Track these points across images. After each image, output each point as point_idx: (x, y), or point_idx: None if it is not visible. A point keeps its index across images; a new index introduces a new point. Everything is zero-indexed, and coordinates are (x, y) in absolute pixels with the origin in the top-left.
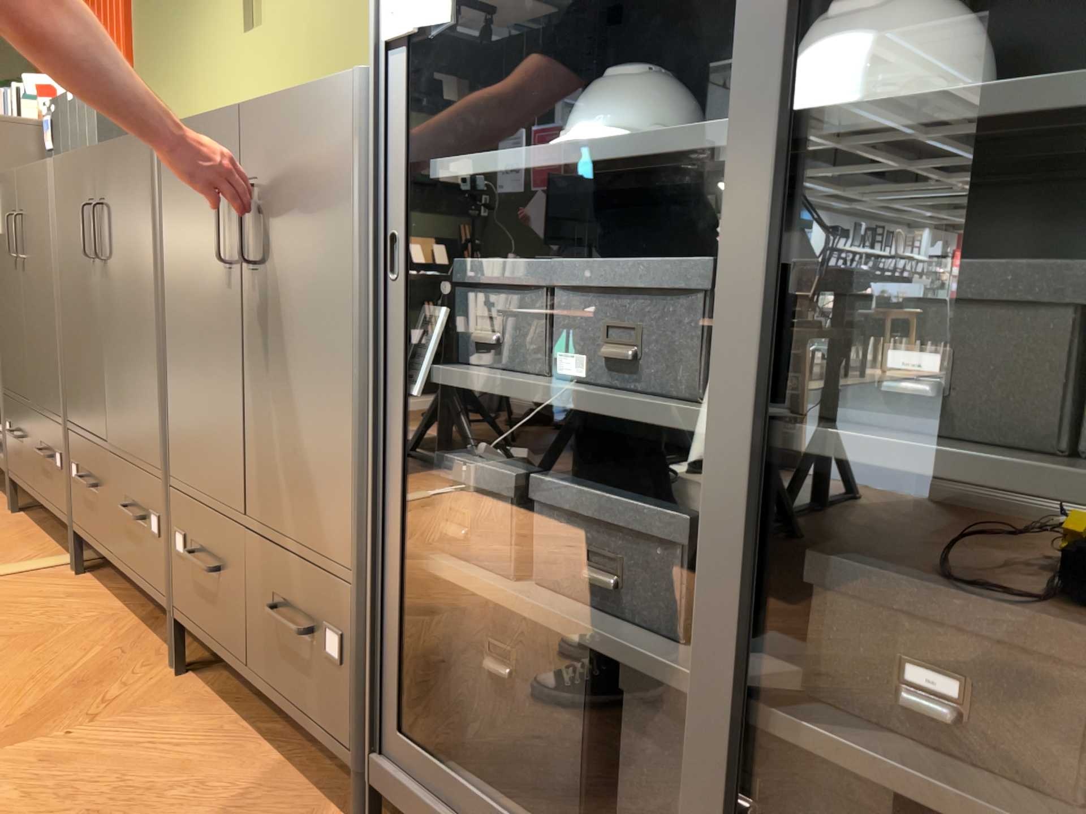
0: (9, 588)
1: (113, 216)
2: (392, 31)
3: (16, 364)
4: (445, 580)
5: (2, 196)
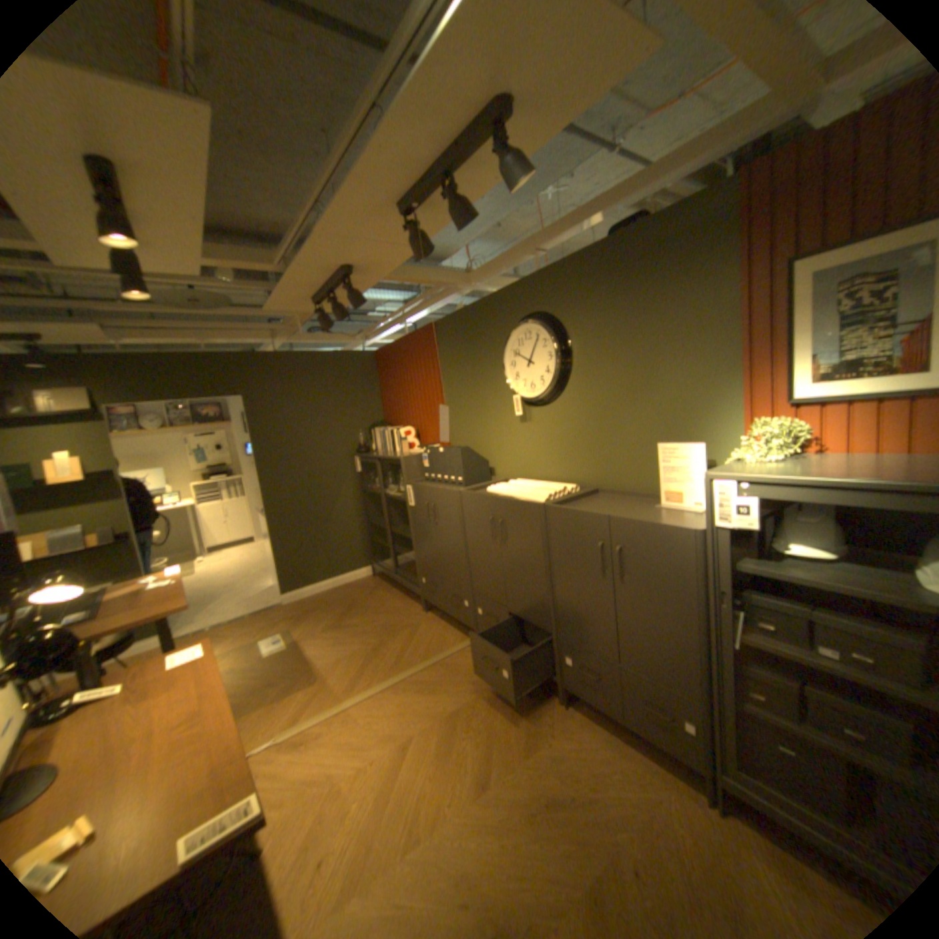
0: (461, 660)
1: (510, 527)
2: (719, 524)
3: (429, 558)
4: (754, 715)
5: (416, 492)
